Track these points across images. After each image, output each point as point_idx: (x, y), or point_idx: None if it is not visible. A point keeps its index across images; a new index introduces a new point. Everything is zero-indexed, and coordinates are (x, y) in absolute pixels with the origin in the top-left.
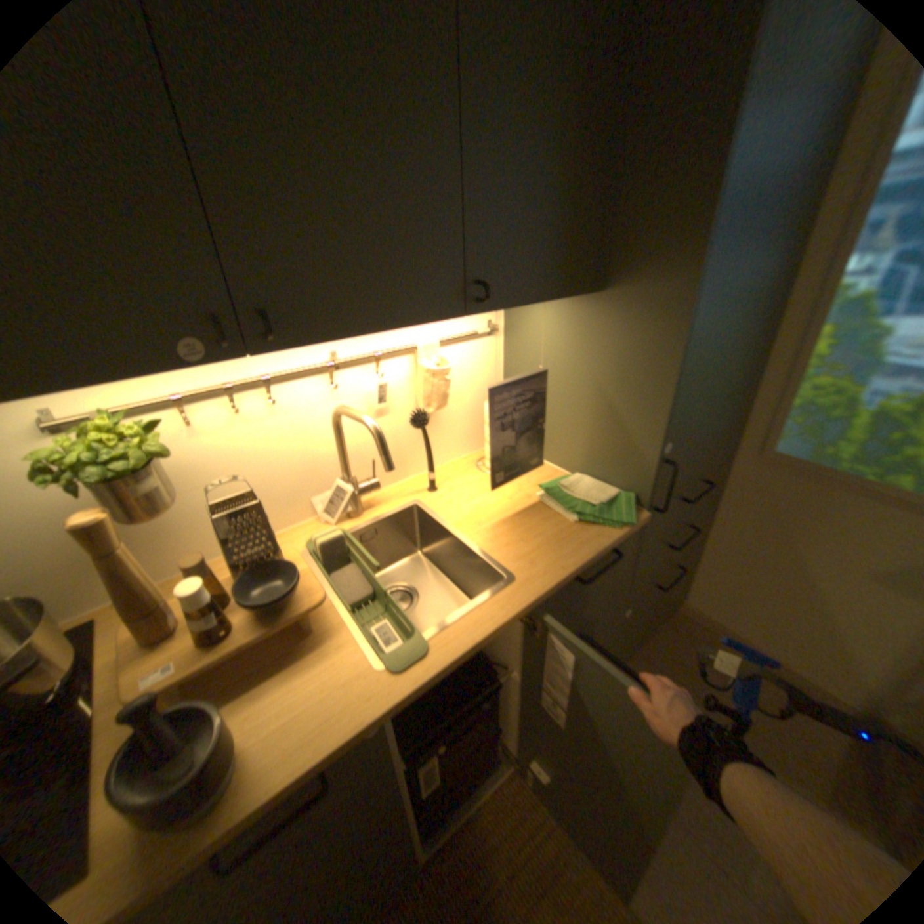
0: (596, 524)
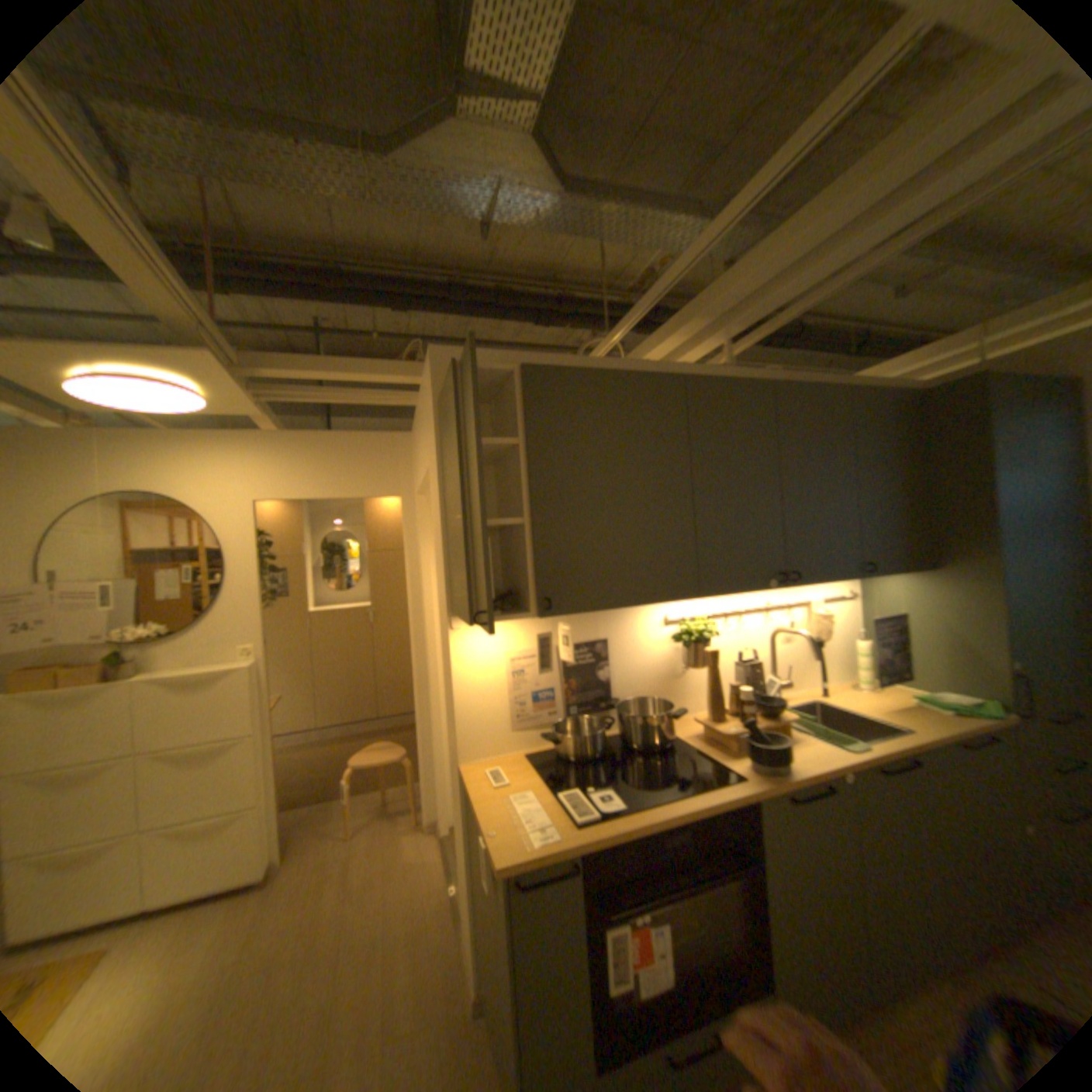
0: (970, 717)
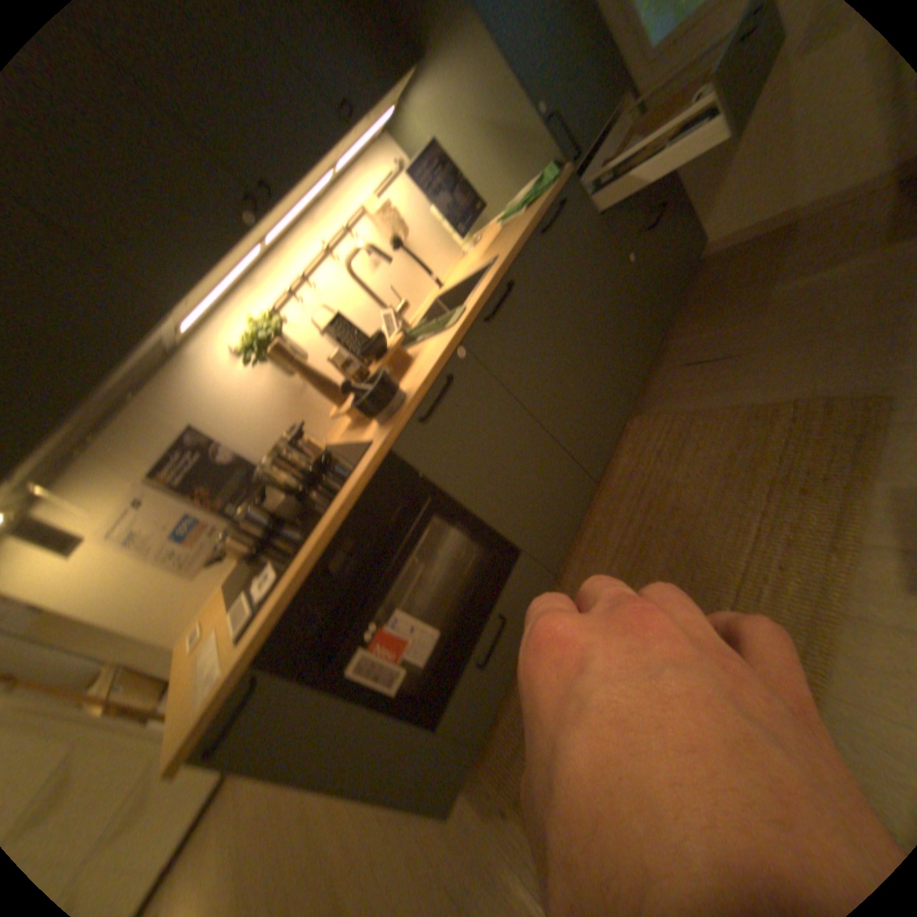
0: (537, 196)
